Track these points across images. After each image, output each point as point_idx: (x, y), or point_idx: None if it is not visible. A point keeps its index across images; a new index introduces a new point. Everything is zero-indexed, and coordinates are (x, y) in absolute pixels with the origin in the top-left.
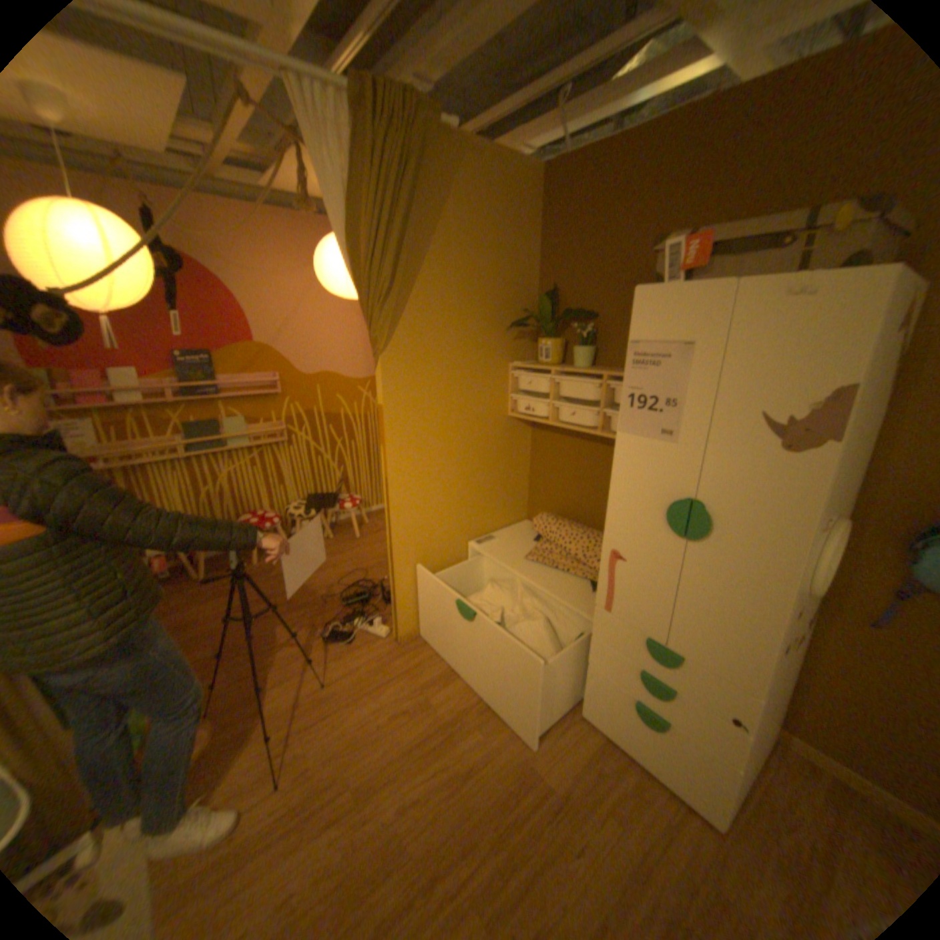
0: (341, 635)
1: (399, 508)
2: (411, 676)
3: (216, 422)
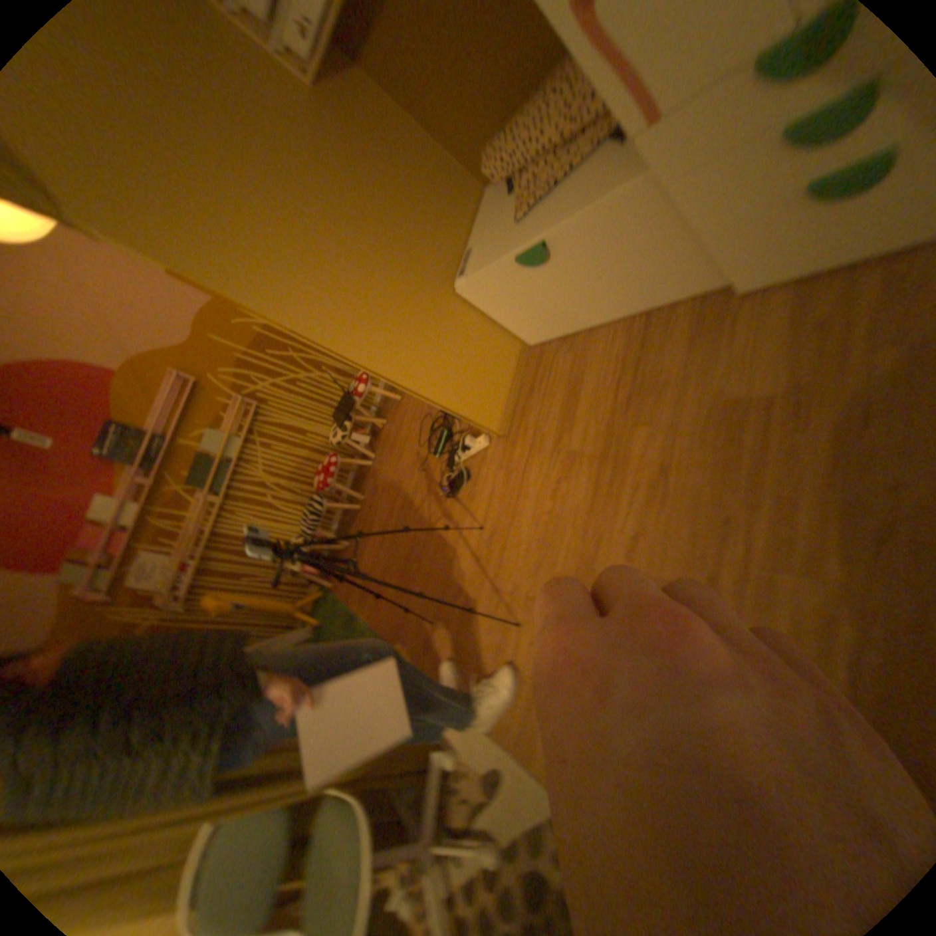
0: (457, 478)
1: (343, 339)
2: (535, 448)
3: (196, 452)
